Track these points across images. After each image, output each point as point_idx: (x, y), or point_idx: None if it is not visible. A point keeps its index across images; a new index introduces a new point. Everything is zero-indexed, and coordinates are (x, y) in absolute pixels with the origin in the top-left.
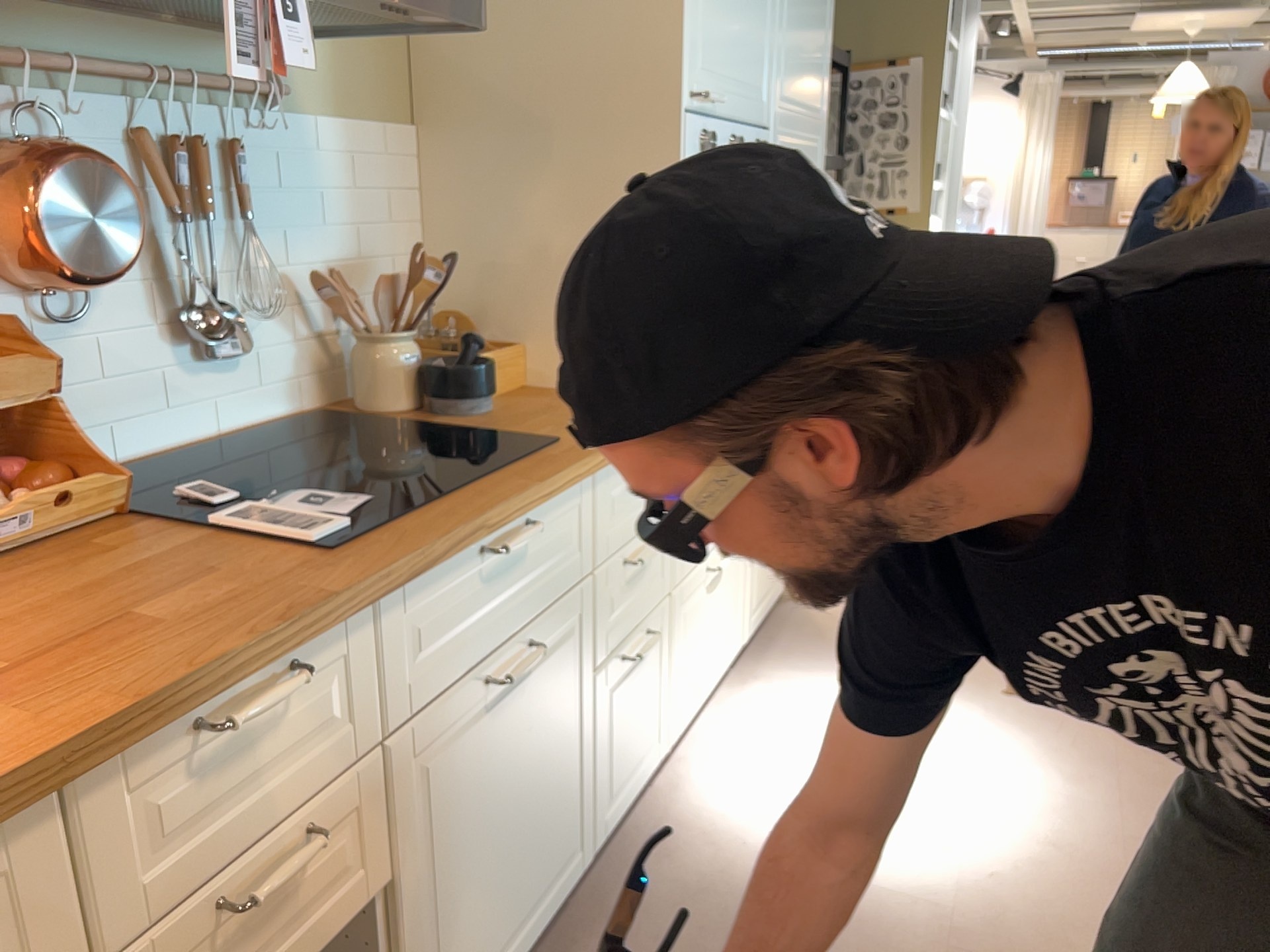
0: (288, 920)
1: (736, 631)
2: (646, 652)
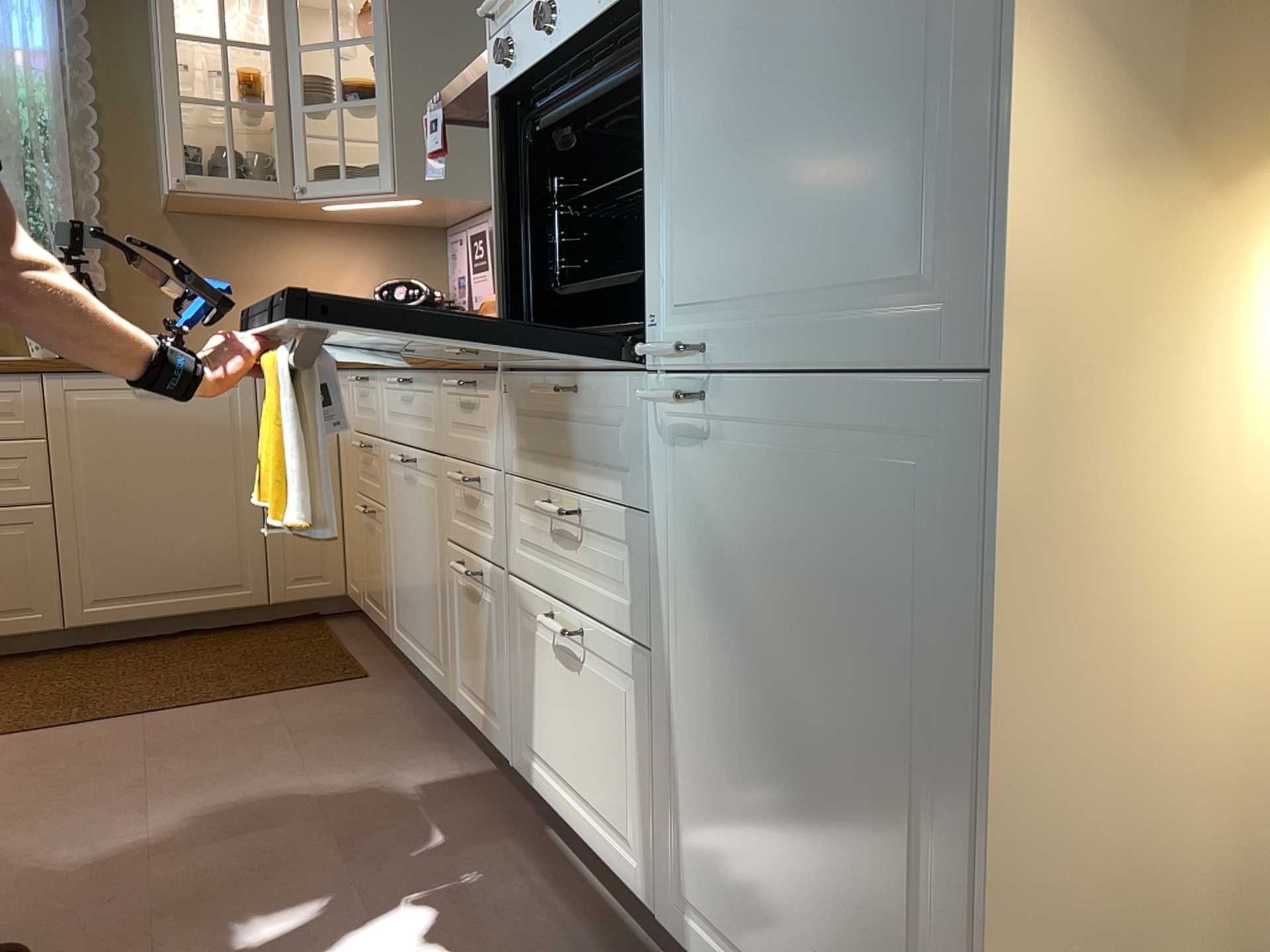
0: (371, 474)
1: (636, 851)
2: (485, 597)
